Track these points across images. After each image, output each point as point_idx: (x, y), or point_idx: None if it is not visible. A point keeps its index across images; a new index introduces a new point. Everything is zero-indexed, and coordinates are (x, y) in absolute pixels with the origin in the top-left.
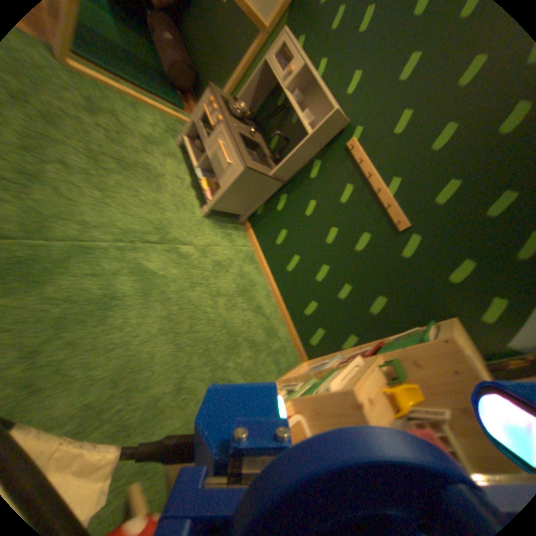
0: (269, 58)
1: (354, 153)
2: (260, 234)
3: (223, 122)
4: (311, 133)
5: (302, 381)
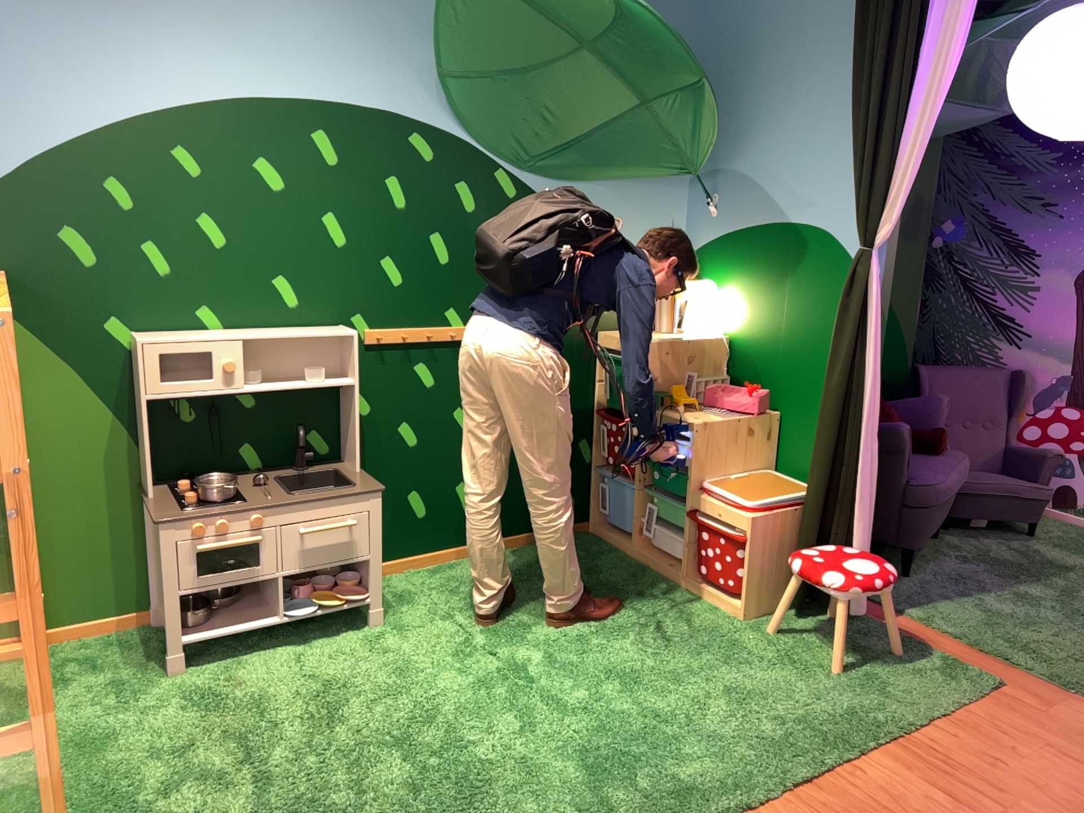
0: (161, 392)
1: (387, 341)
2: (388, 545)
3: (273, 513)
4: (354, 381)
5: (638, 509)
